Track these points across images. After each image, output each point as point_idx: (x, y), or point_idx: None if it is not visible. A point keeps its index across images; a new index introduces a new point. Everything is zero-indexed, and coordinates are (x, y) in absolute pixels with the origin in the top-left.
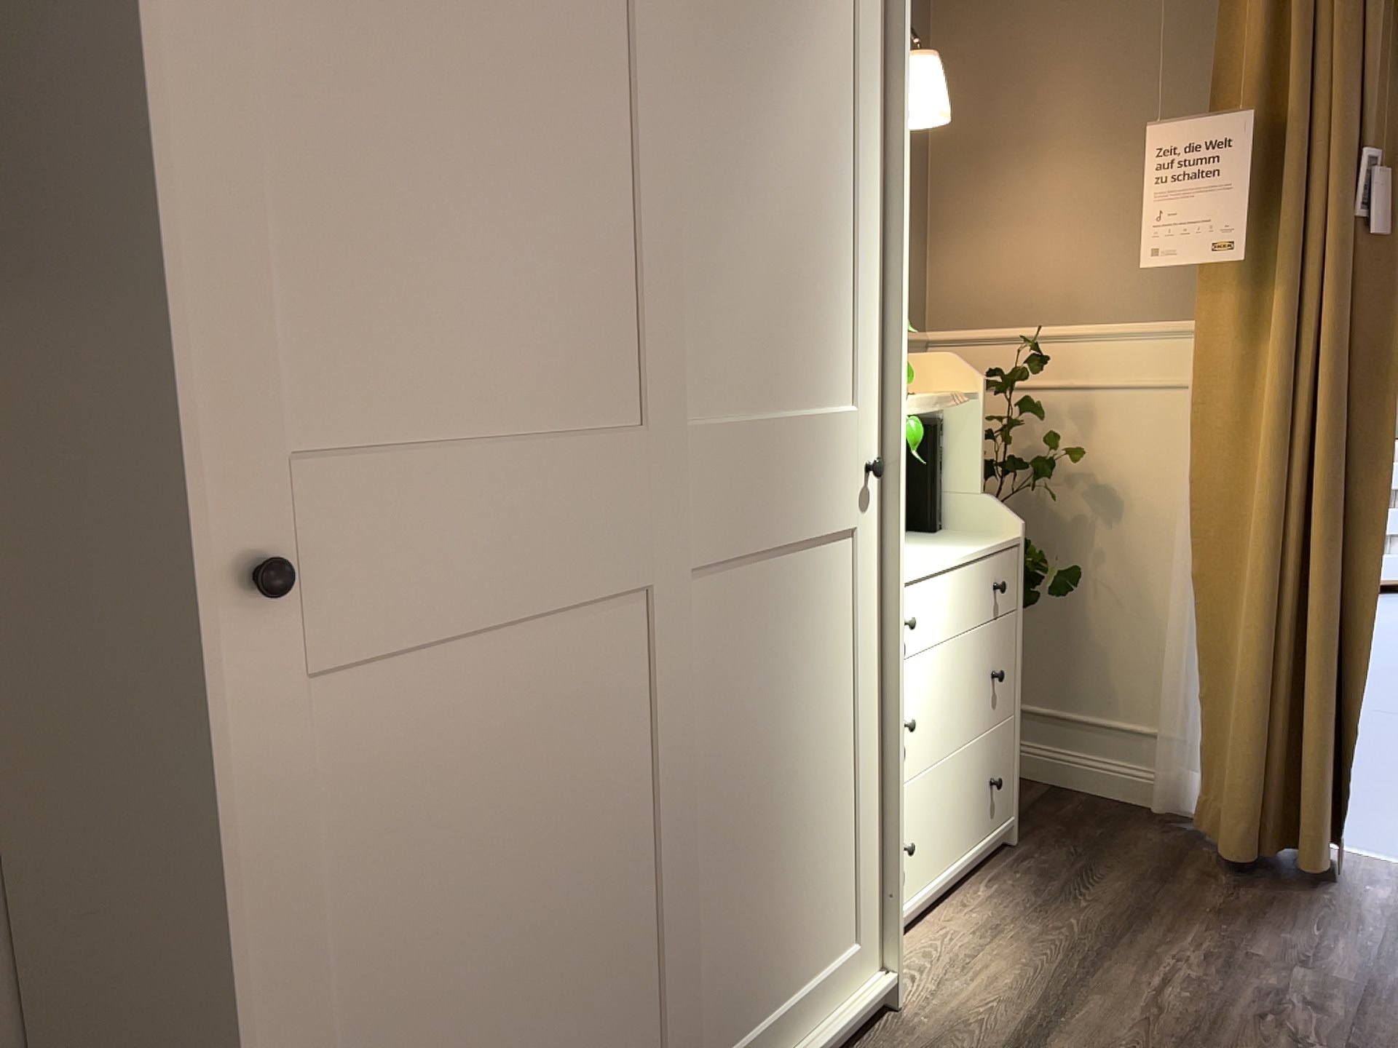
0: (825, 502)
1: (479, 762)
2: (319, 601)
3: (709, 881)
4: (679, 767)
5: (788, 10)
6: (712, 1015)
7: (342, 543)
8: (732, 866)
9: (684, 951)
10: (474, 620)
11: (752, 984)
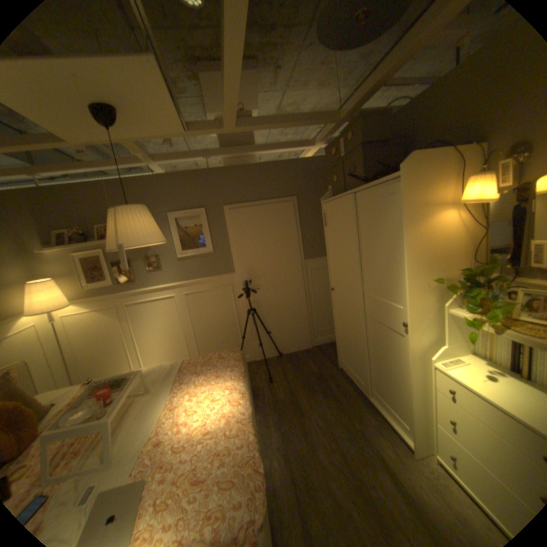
0: (393, 324)
1: (345, 317)
2: (335, 294)
3: (374, 365)
4: (363, 340)
5: (380, 223)
6: (375, 386)
7: (336, 290)
8: (378, 369)
9: (365, 366)
10: (344, 303)
11: (382, 393)
